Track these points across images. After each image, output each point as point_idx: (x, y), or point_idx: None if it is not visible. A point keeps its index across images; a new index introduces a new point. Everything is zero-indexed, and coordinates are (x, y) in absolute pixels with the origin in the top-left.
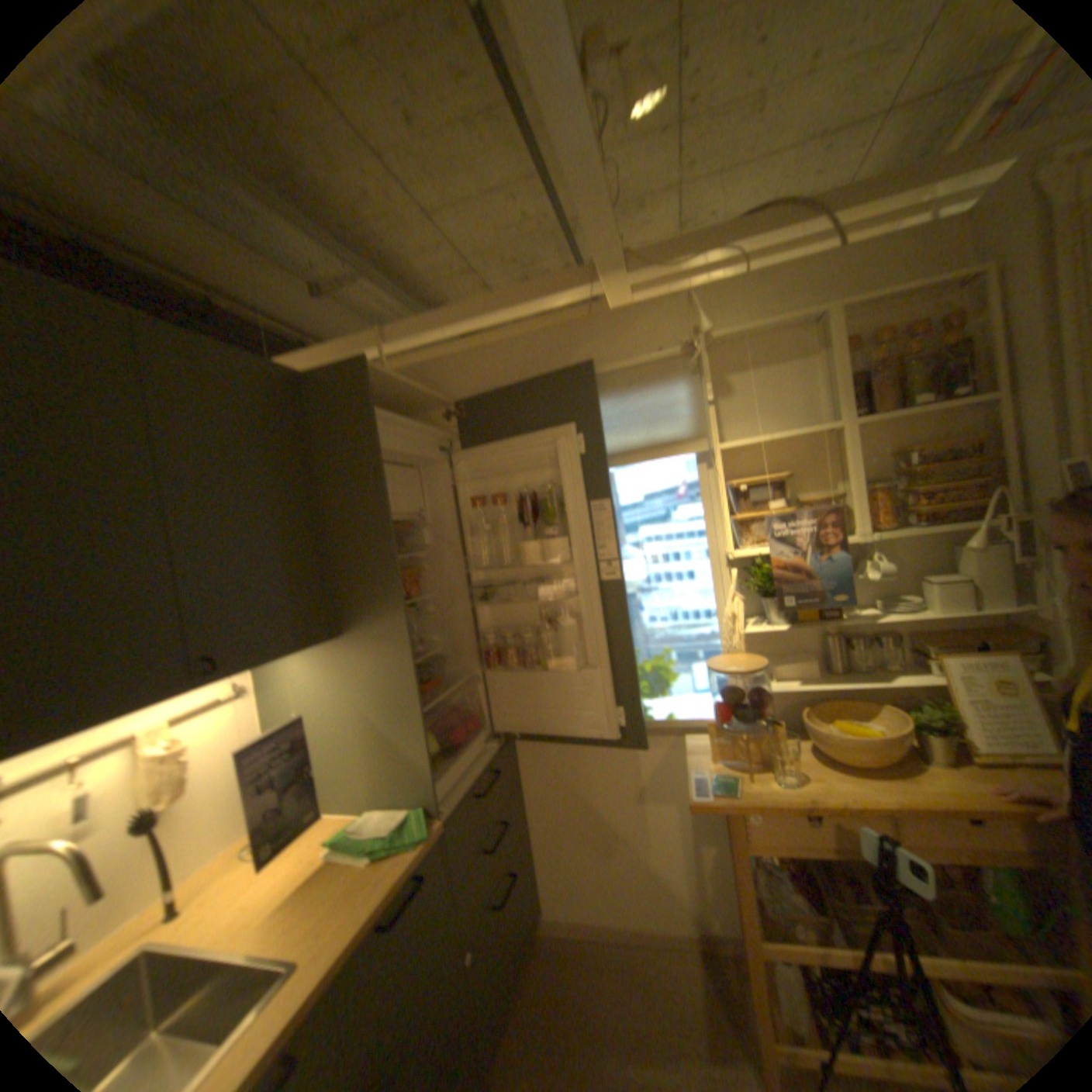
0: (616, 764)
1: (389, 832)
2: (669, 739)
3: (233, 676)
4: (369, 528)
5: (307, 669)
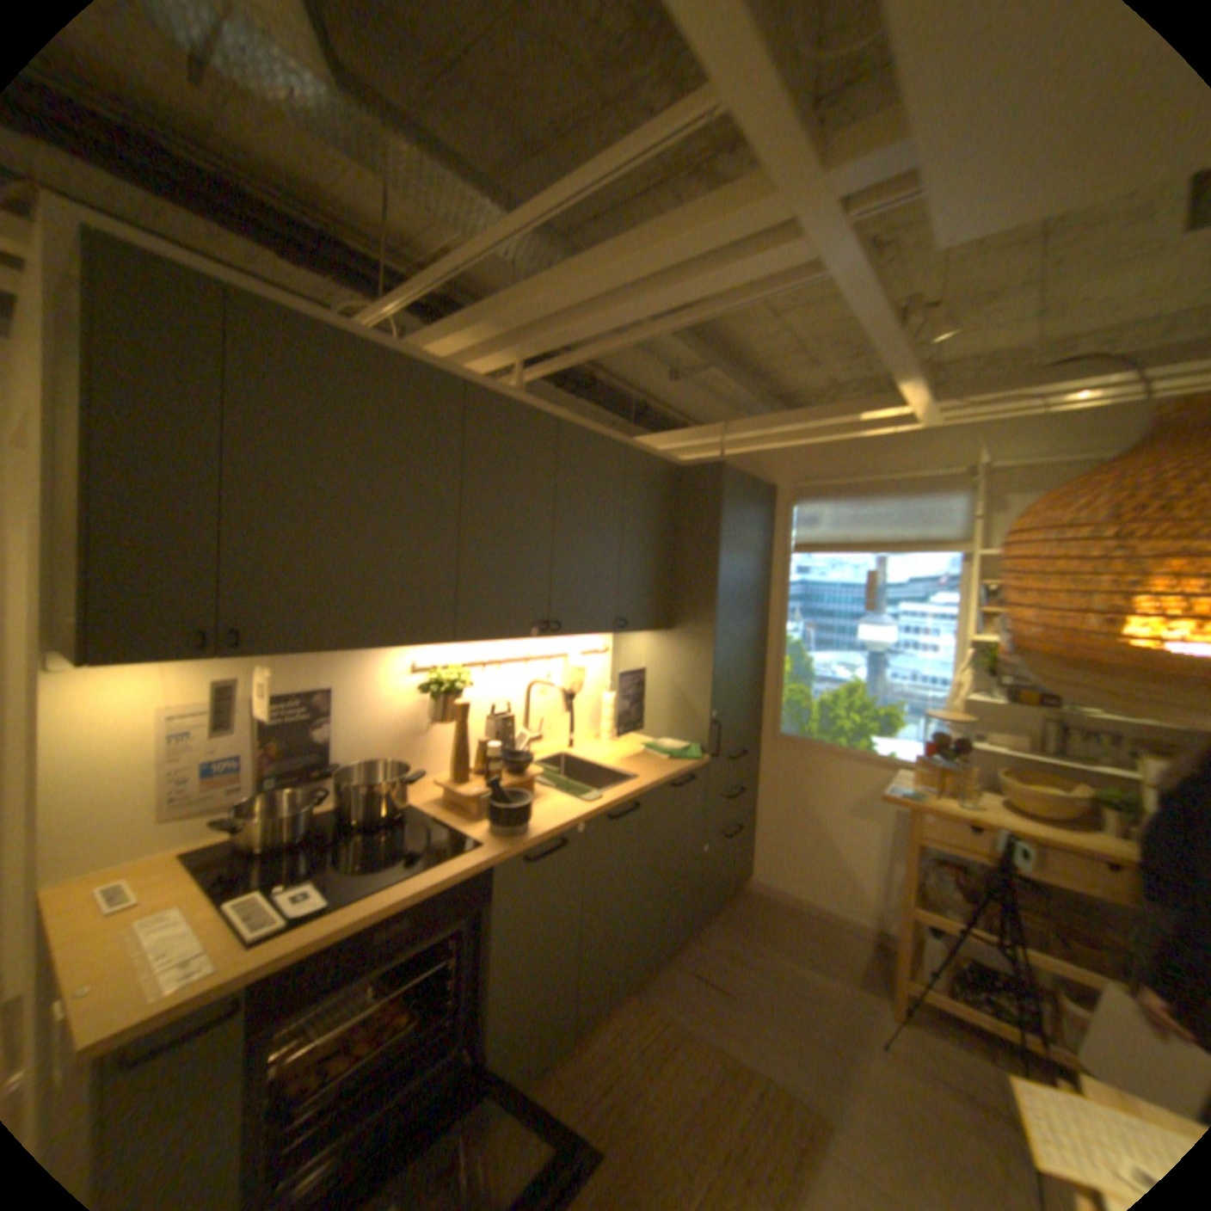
0: (838, 780)
1: (679, 748)
2: (887, 772)
3: (625, 632)
4: (703, 567)
5: (645, 644)
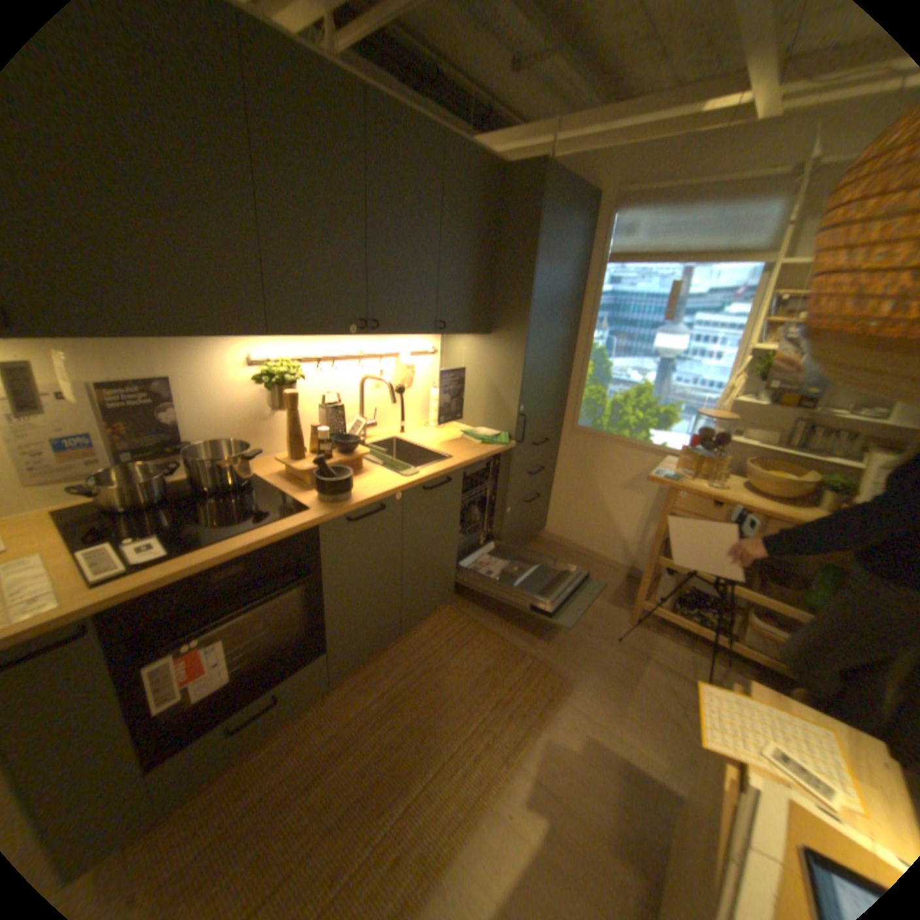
0: (617, 462)
1: (490, 435)
2: (657, 457)
3: (445, 334)
4: (520, 273)
5: (467, 348)
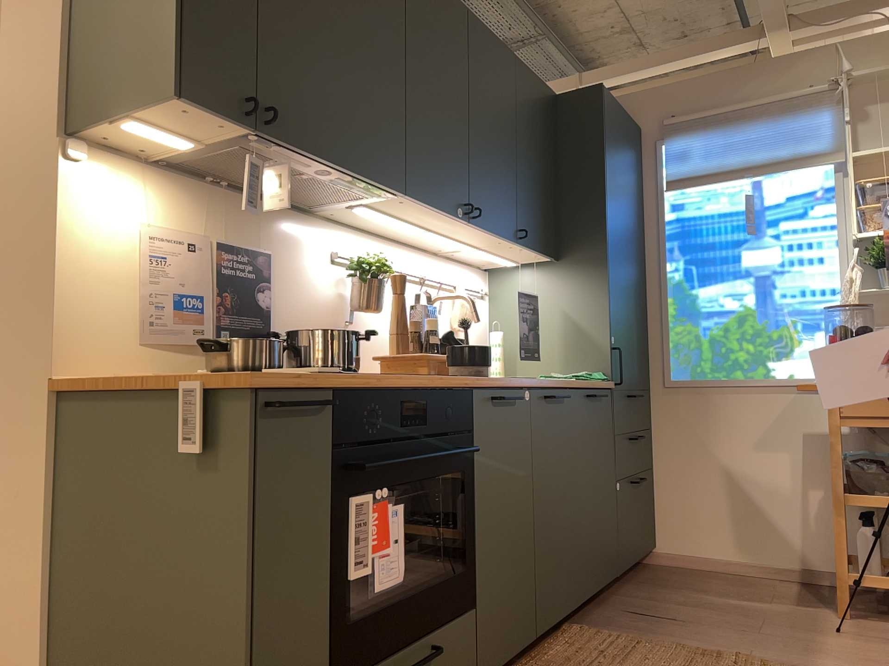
0: (738, 415)
1: (584, 374)
2: (788, 394)
3: (523, 247)
4: (589, 189)
5: (530, 282)
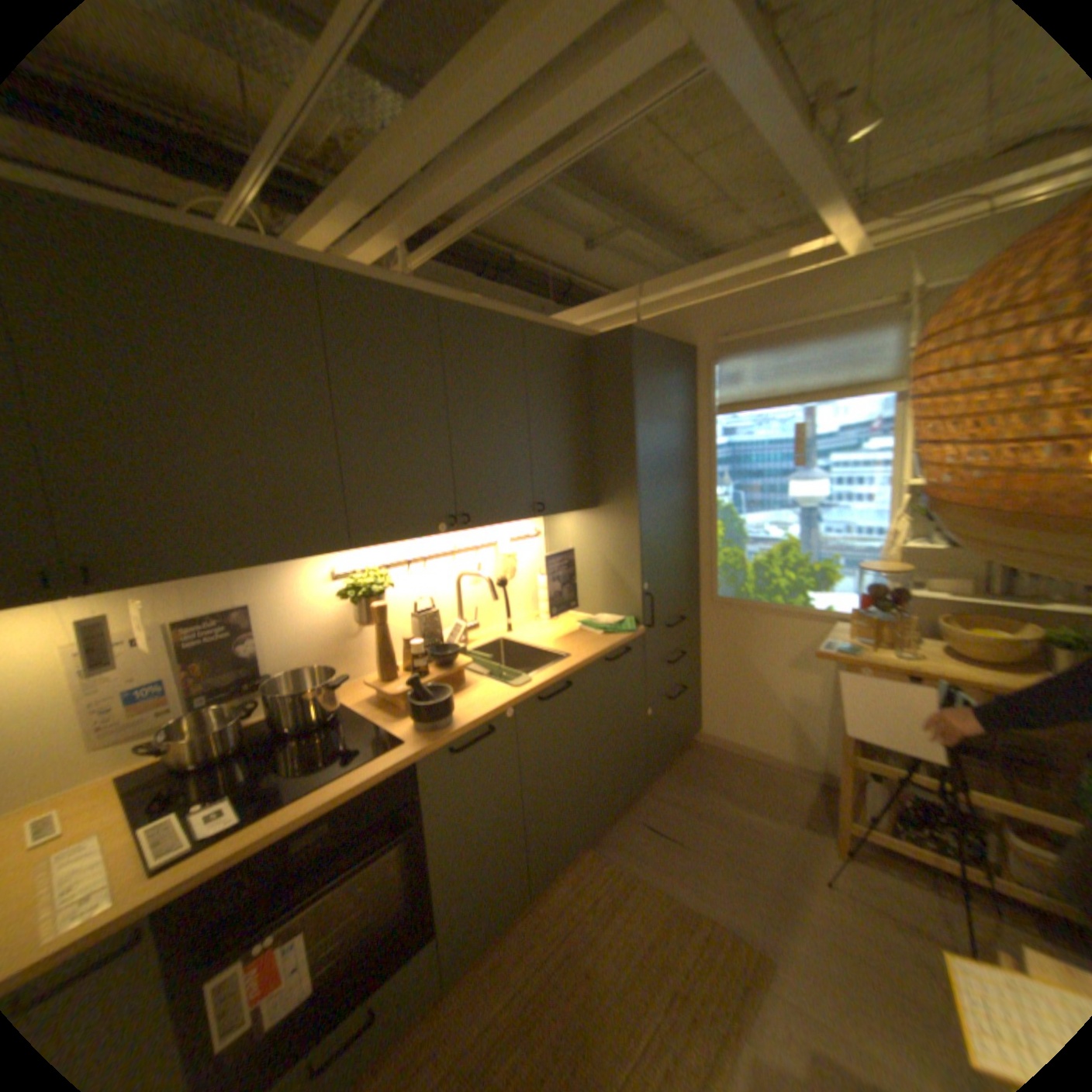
0: (777, 636)
1: (613, 623)
2: (825, 625)
3: (546, 516)
4: (621, 441)
5: (574, 525)
